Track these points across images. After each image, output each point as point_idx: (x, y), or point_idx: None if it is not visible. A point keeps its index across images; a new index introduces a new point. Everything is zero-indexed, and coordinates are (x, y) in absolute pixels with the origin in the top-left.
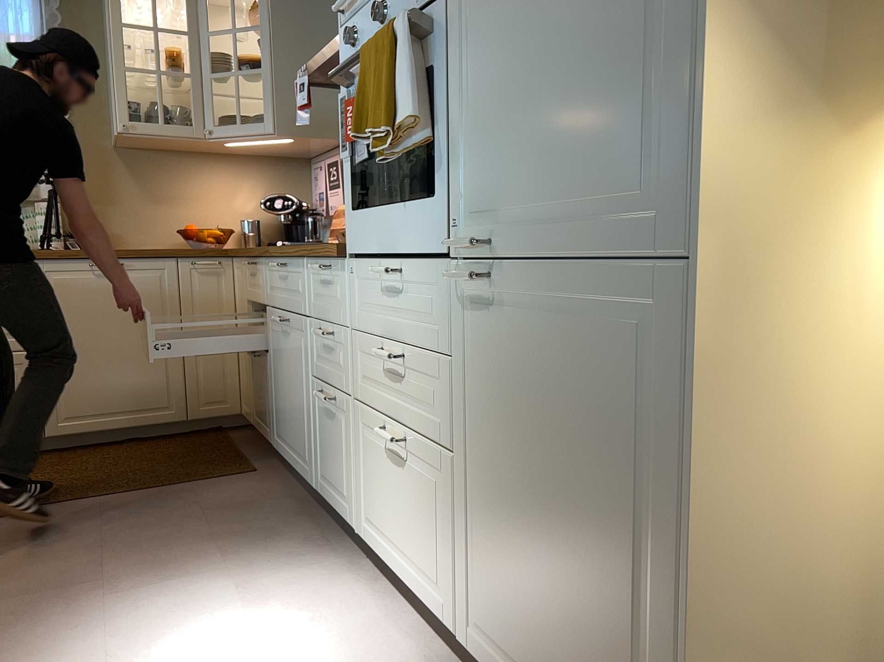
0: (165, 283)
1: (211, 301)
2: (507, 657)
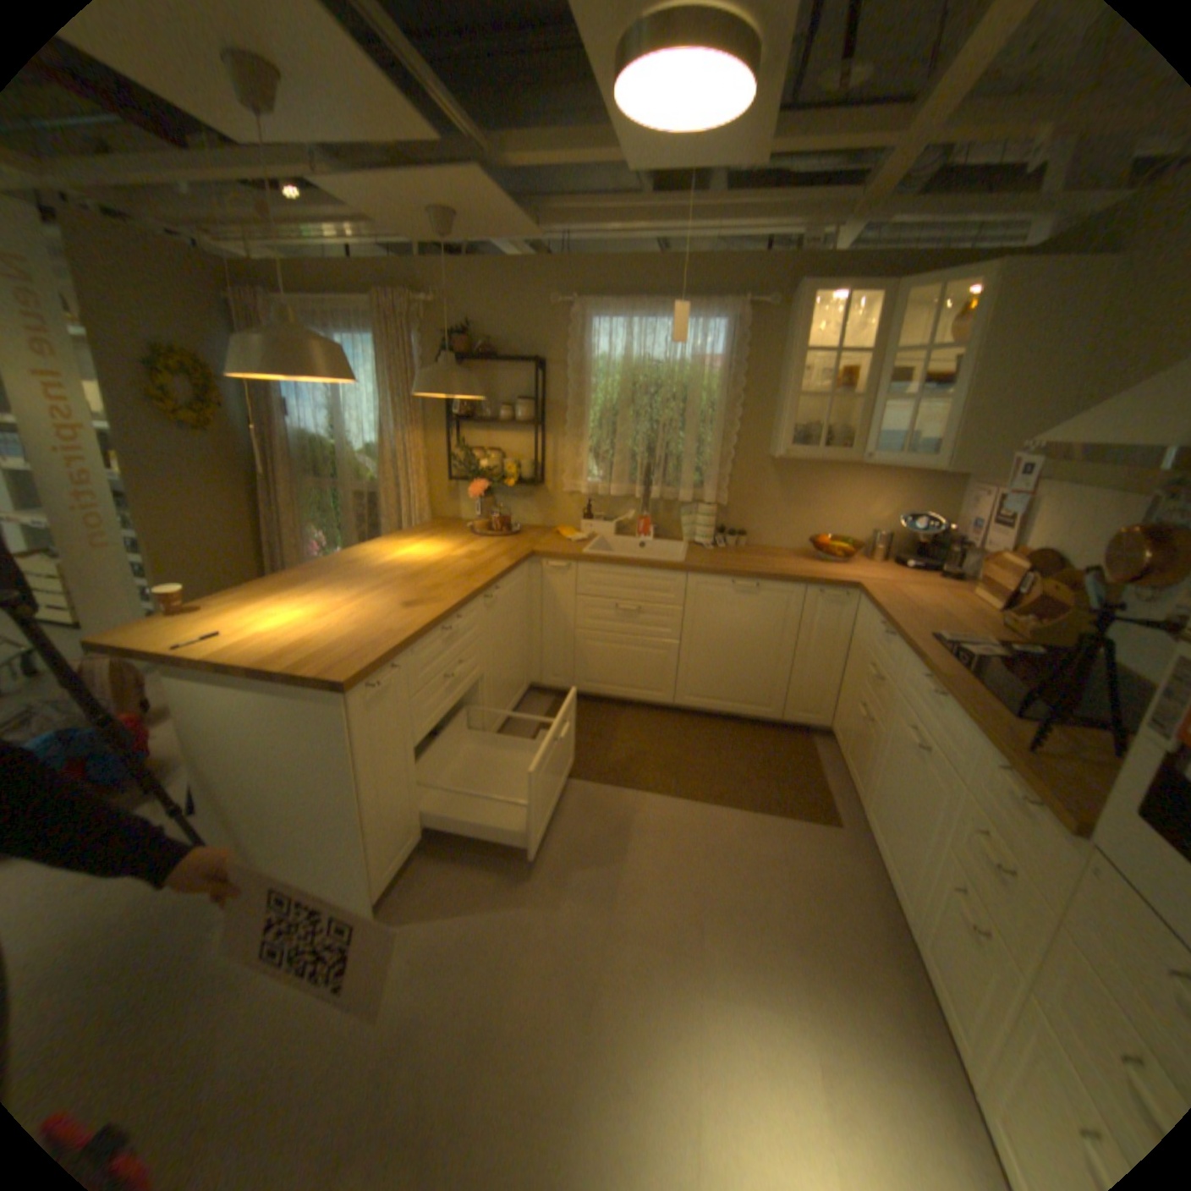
0: (791, 605)
1: (829, 628)
2: None
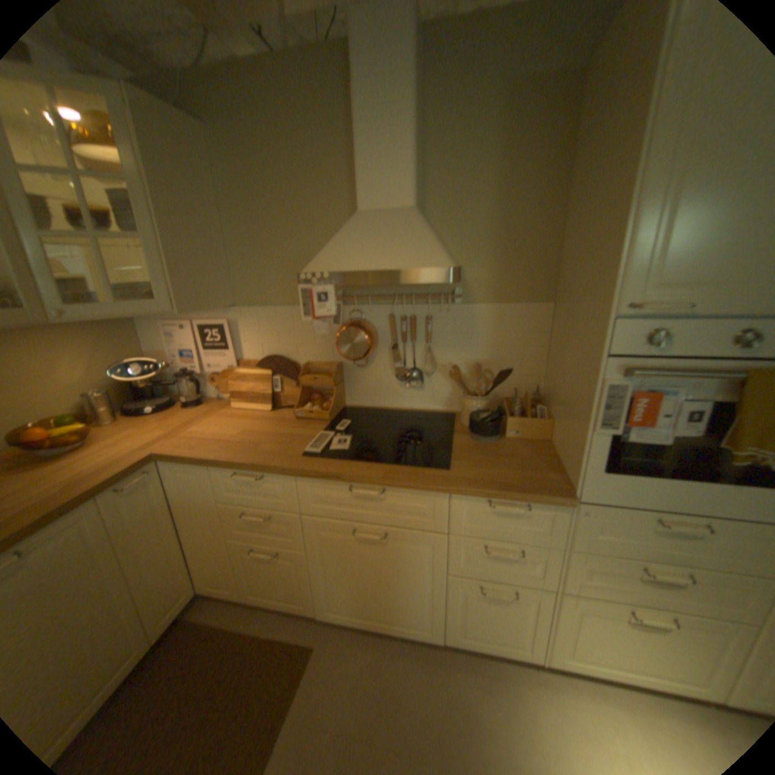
0: (89, 532)
1: (147, 516)
2: None
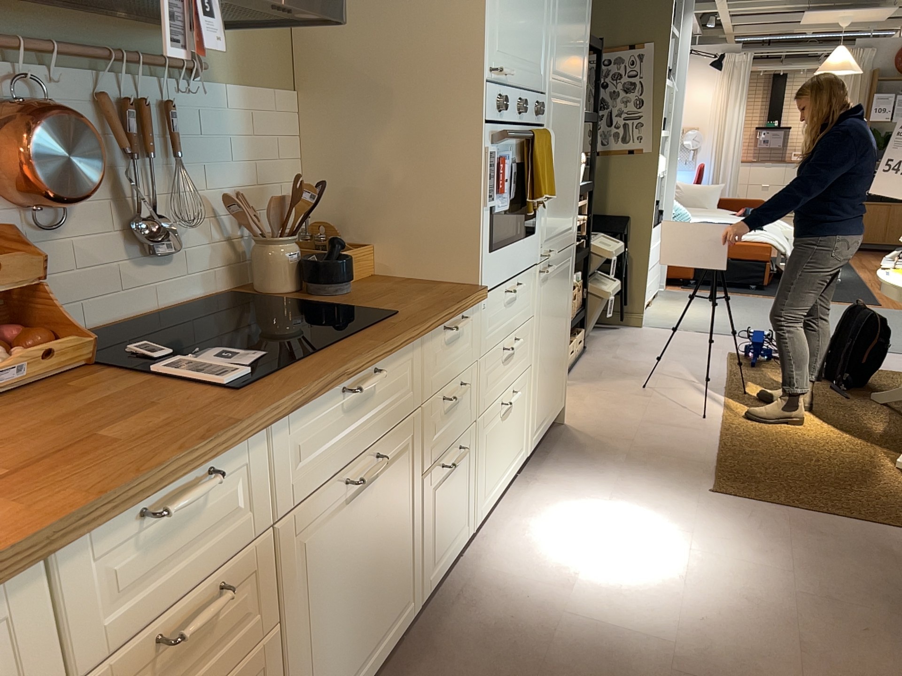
0: None
1: None
2: (541, 423)
